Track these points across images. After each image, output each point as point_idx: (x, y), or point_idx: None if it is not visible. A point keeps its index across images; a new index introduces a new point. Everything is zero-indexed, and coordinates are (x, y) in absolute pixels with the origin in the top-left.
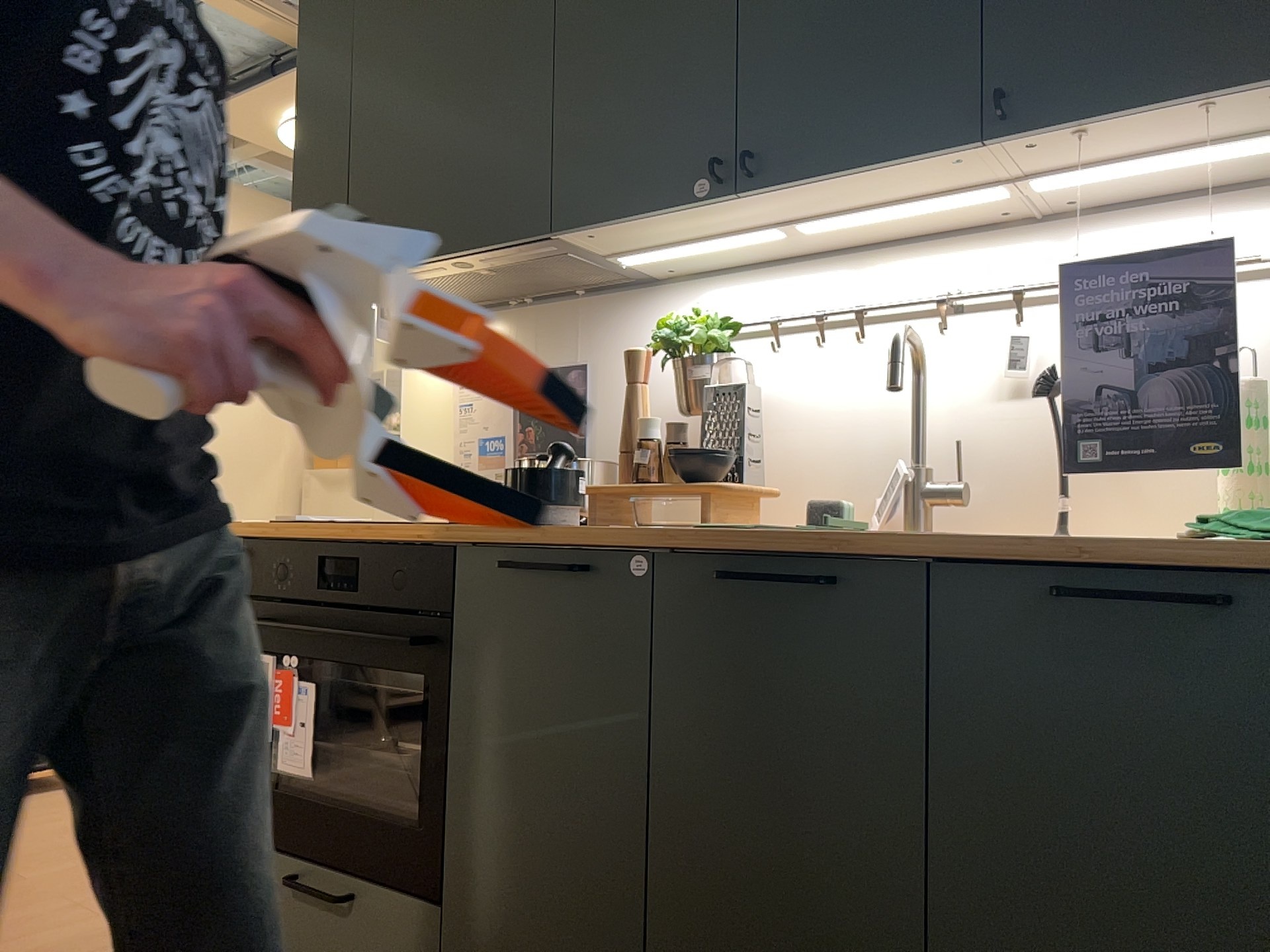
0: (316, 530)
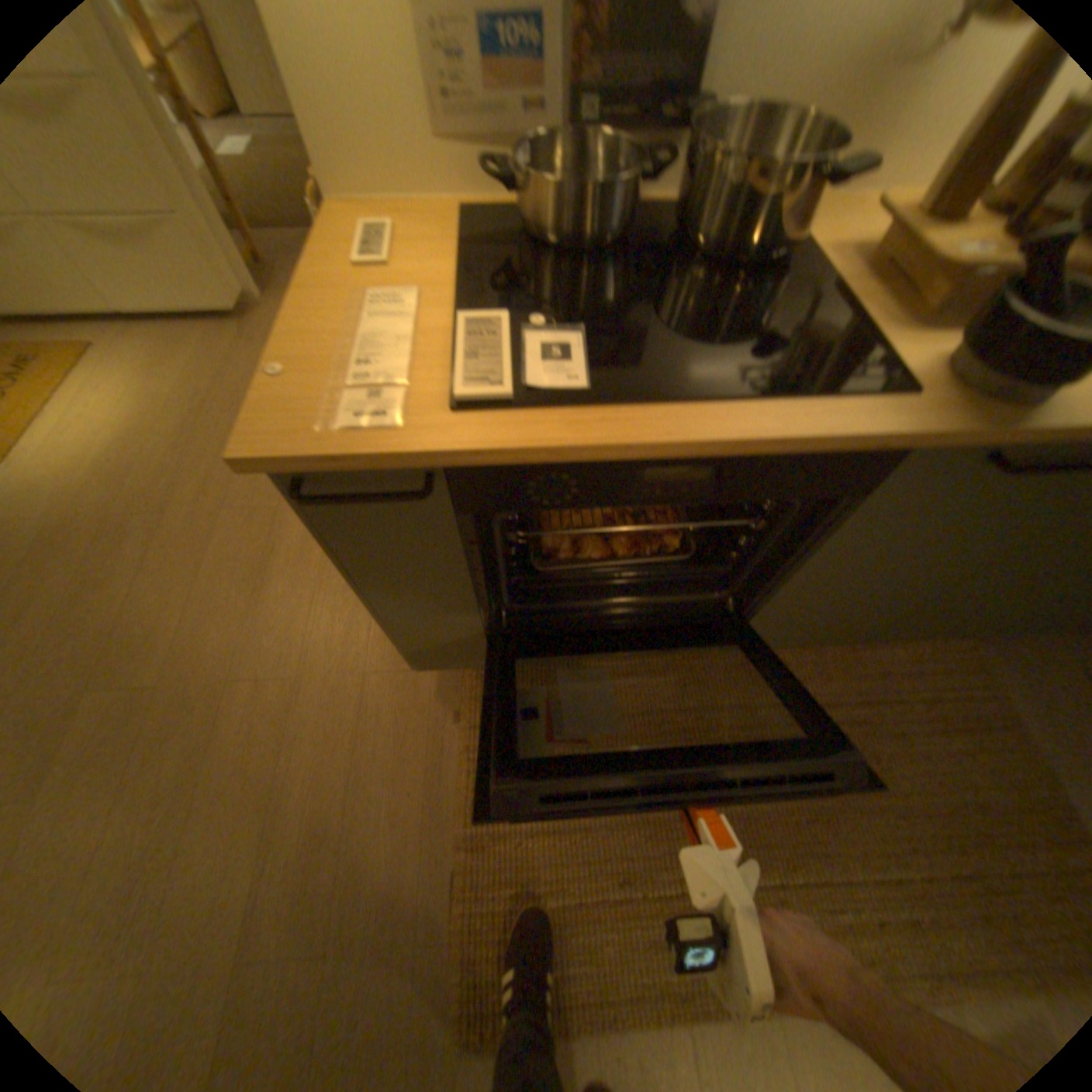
0: (616, 433)
